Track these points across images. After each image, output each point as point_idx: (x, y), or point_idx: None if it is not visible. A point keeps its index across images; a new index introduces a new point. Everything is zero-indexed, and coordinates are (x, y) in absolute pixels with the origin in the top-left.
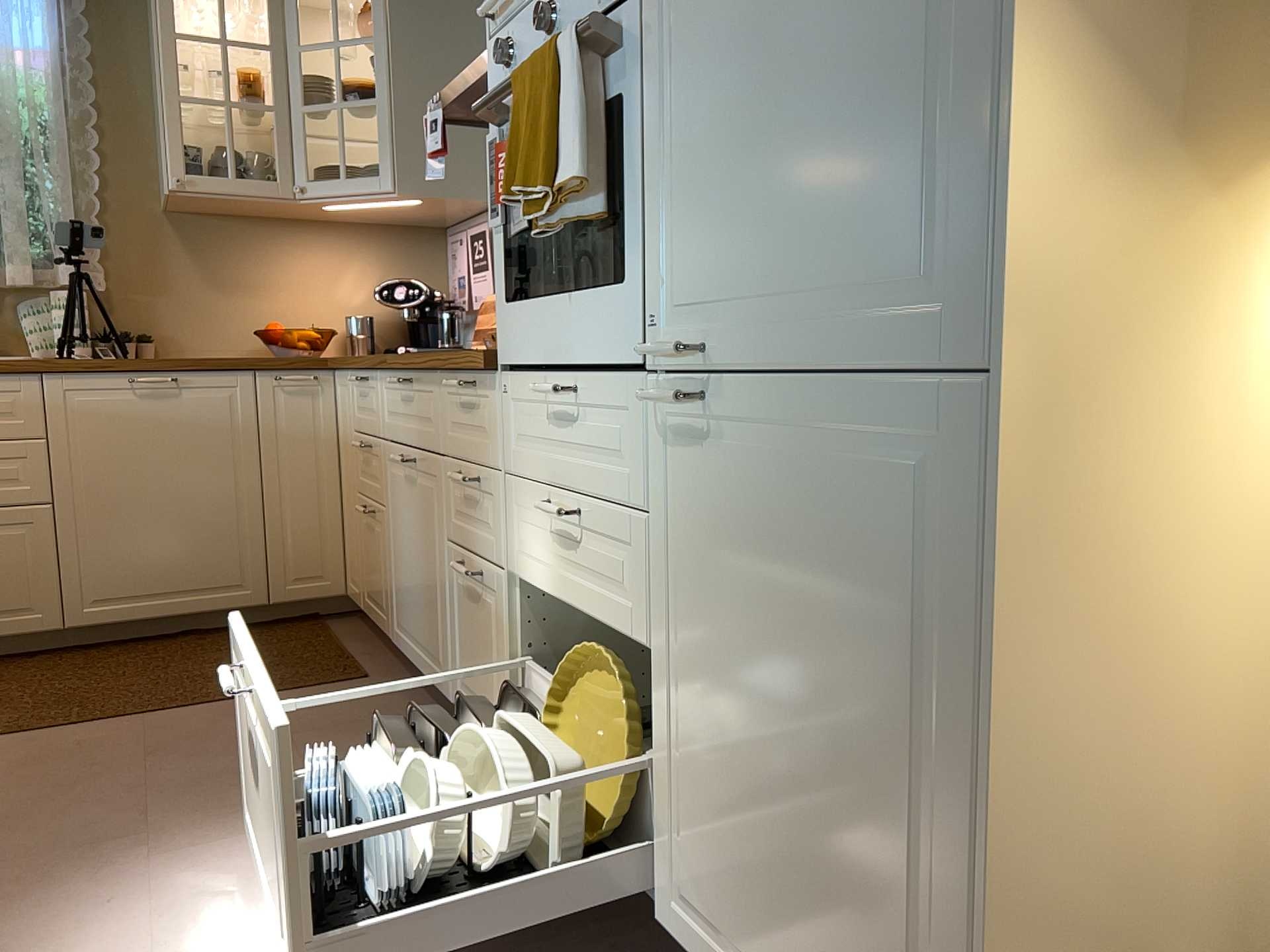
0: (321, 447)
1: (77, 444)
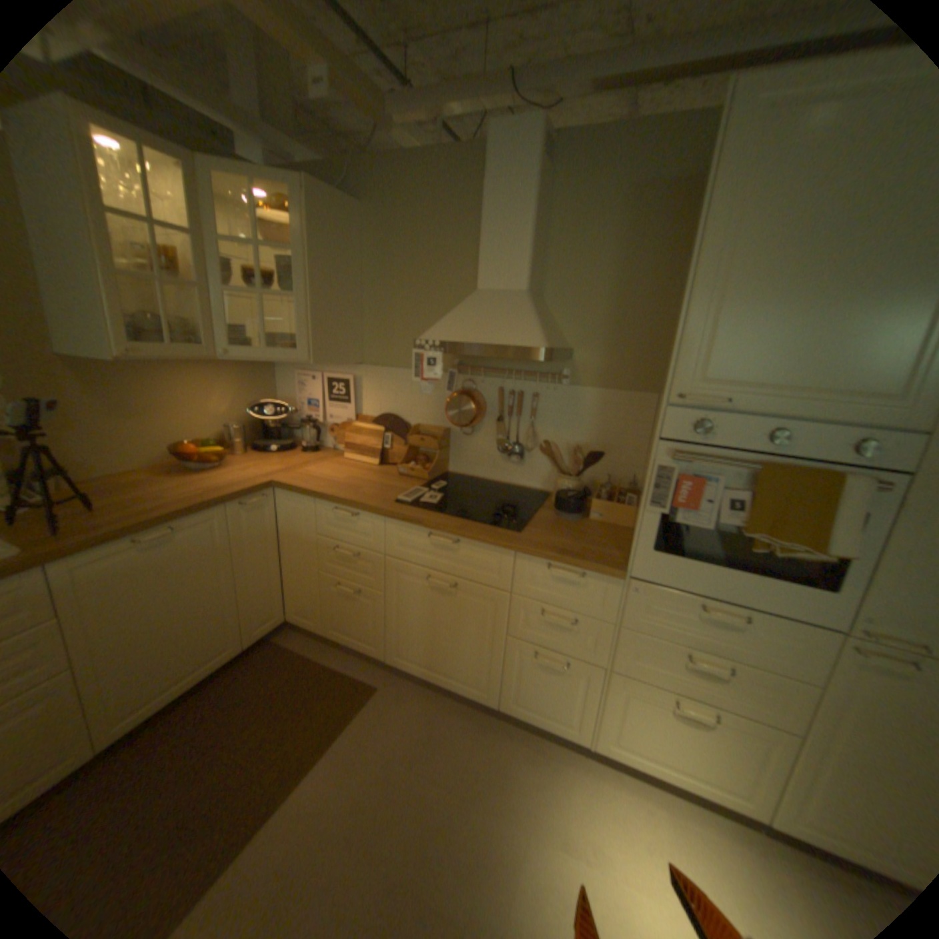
0: (267, 540)
1: (90, 610)
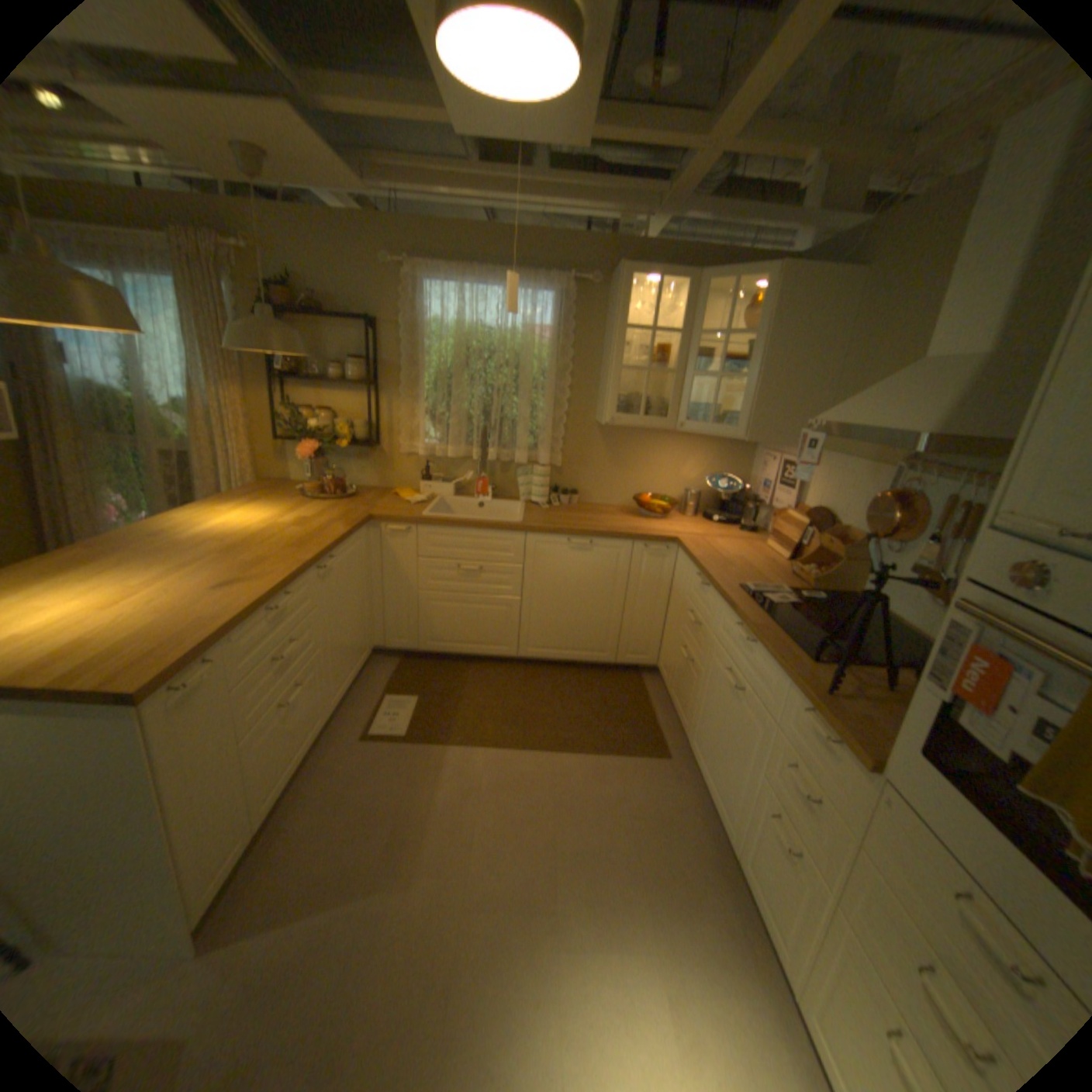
0: (661, 587)
1: (537, 570)
